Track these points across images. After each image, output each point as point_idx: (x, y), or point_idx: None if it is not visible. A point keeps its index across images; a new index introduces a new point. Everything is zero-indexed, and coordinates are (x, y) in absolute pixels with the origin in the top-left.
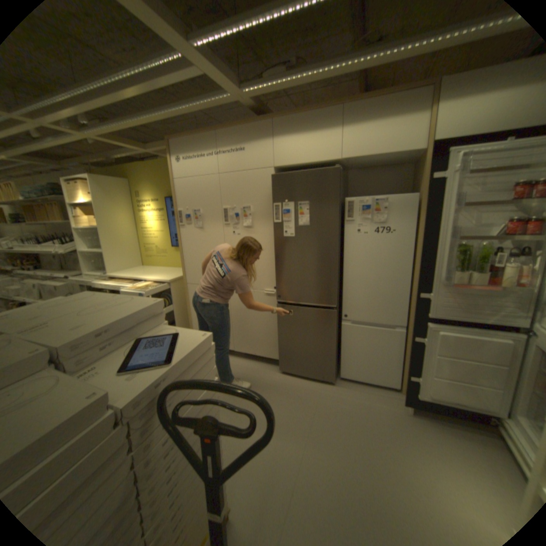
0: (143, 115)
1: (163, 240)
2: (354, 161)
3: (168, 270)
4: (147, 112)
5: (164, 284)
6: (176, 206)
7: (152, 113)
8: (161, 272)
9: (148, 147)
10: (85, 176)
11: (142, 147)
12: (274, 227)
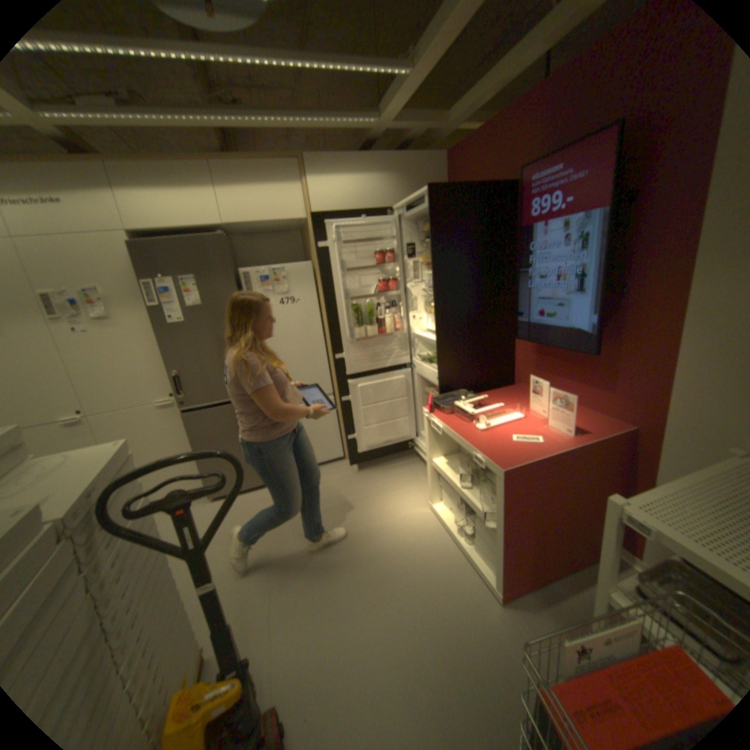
0: None
1: None
2: (238, 227)
3: None
4: None
5: None
6: None
7: None
8: None
9: None
10: None
11: None
12: (148, 313)
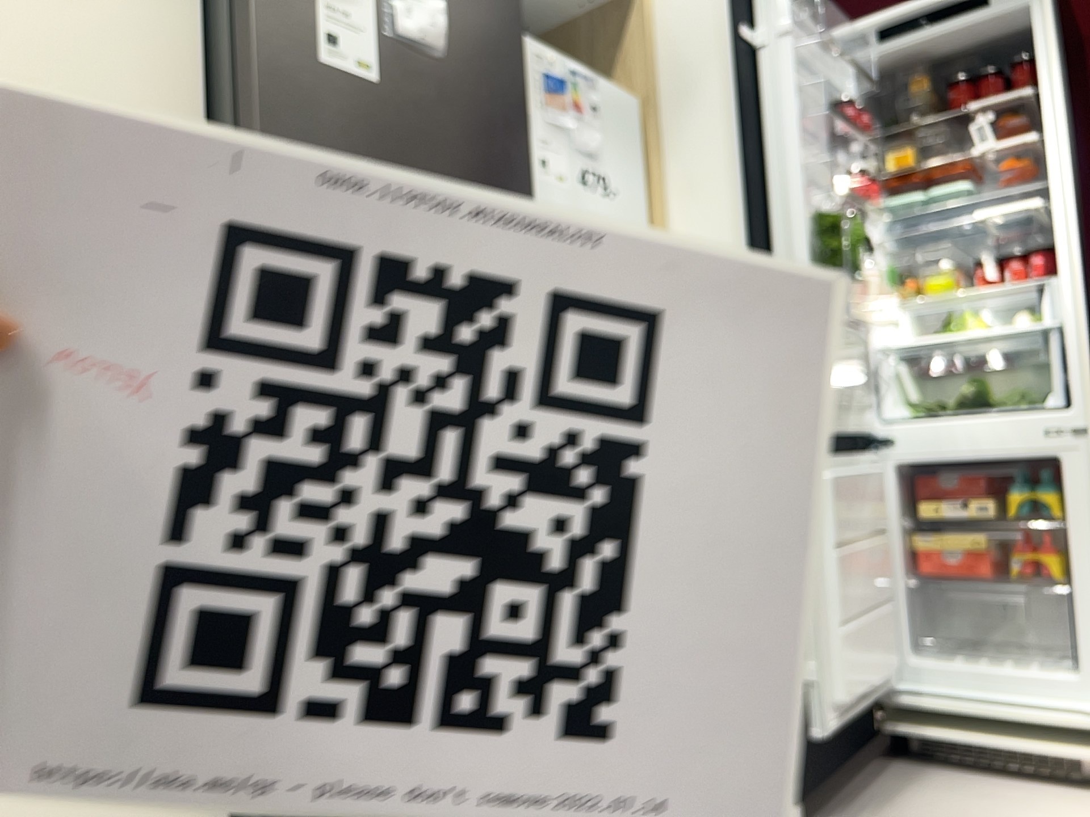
0: None
1: None
2: None
3: None
4: None
5: None
6: None
7: None
8: None
9: None
10: None
11: None
12: None
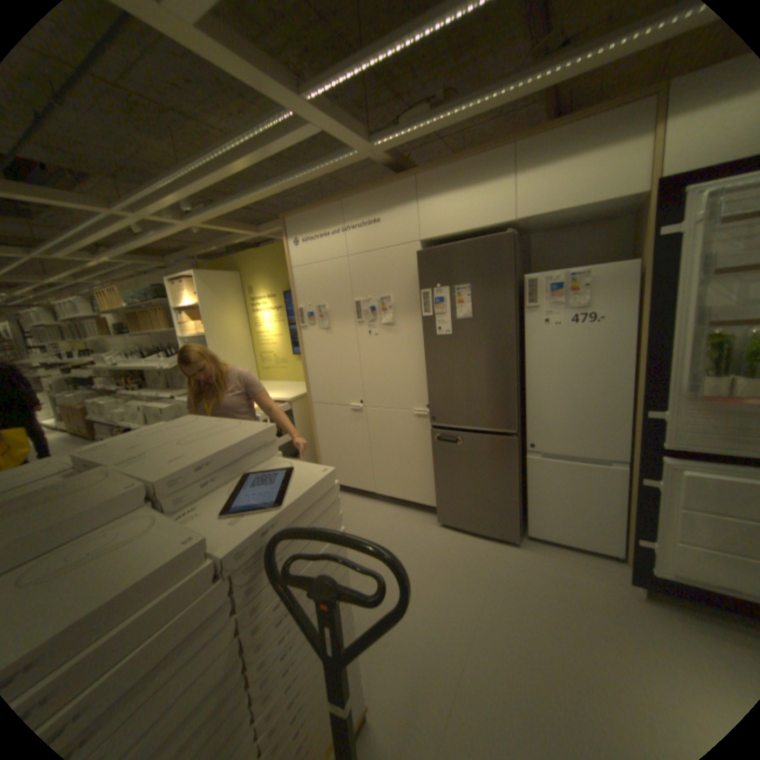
0: (253, 192)
1: (282, 346)
2: (536, 221)
3: (289, 386)
4: (258, 188)
5: (283, 403)
6: (296, 303)
7: (262, 188)
8: (281, 388)
9: (261, 230)
10: (191, 273)
11: (254, 230)
12: (423, 322)
